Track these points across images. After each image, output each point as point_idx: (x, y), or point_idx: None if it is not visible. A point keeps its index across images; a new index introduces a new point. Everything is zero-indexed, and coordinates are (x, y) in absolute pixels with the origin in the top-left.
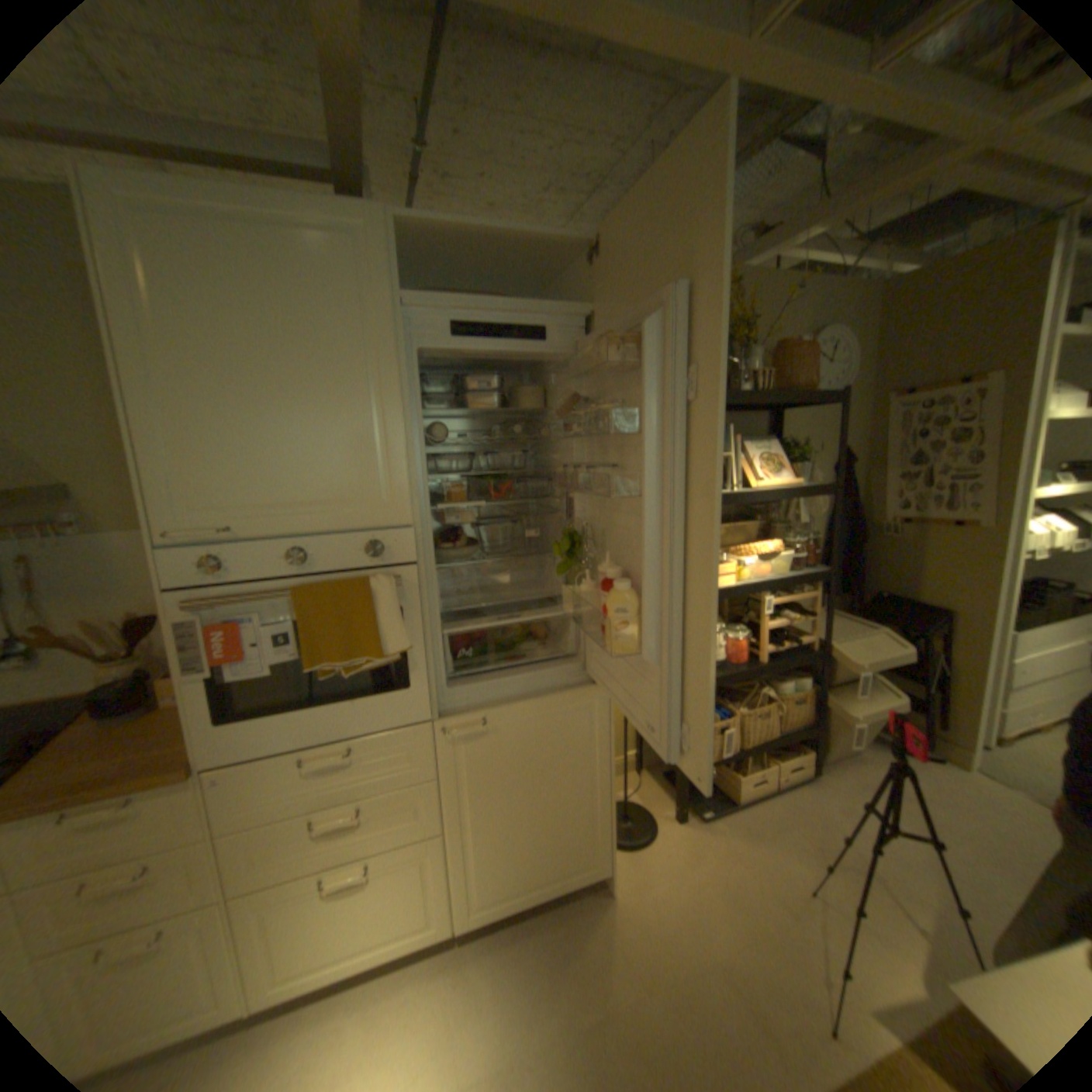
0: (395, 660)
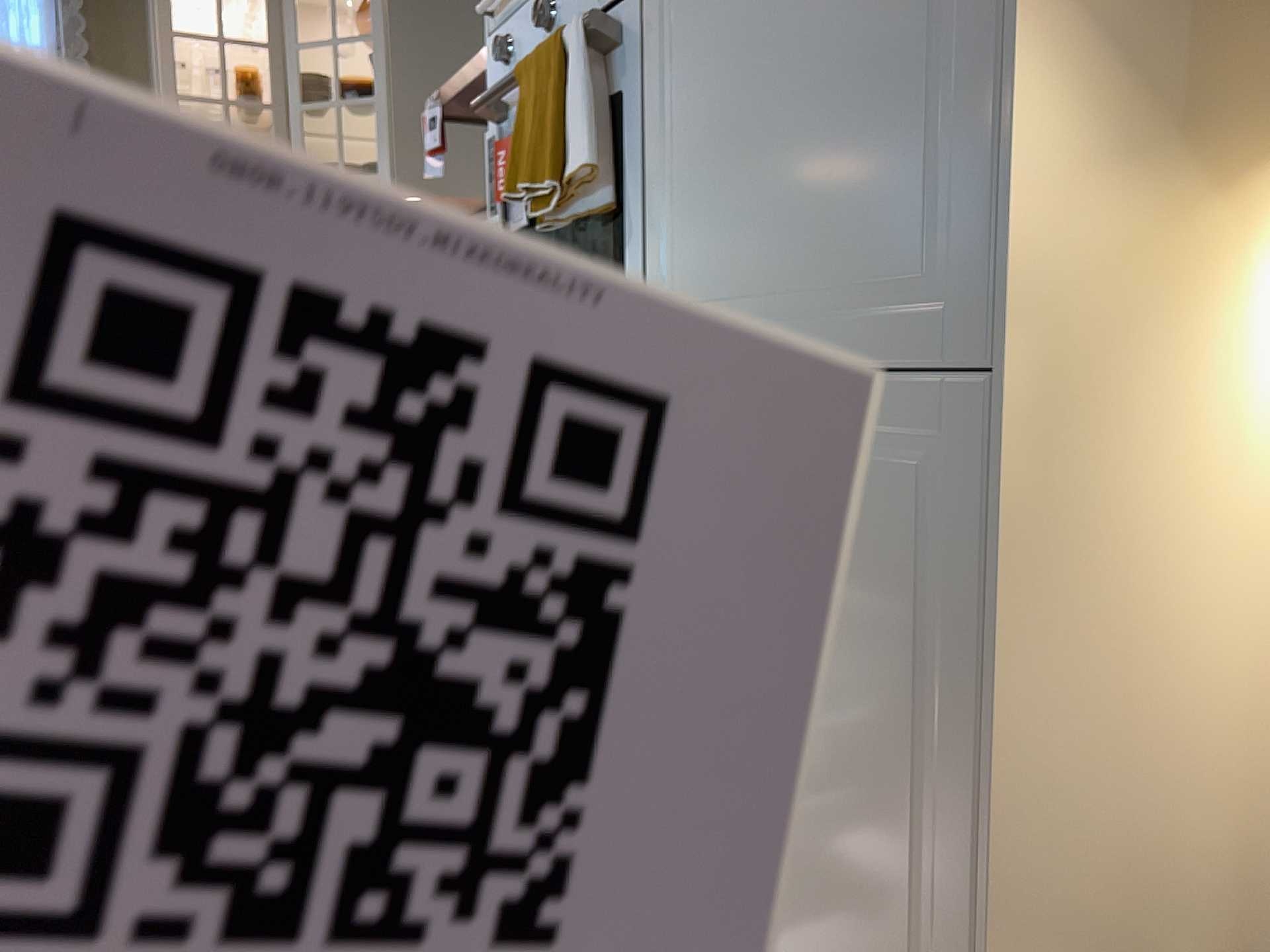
0: (615, 208)
